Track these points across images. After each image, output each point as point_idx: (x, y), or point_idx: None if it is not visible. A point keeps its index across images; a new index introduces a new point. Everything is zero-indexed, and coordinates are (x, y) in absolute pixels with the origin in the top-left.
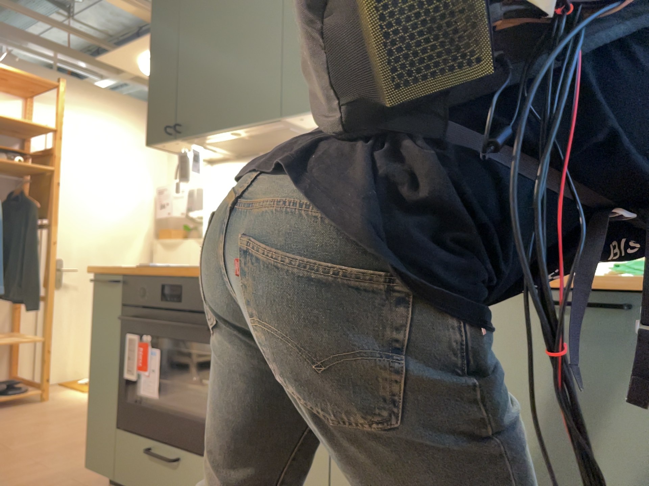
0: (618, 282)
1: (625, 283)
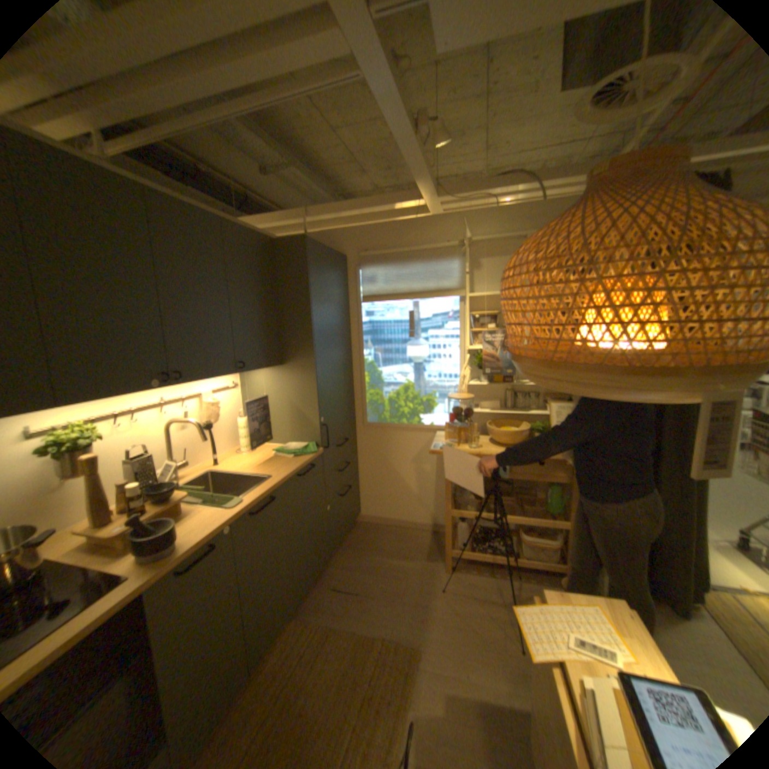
0: (311, 460)
1: (308, 459)
